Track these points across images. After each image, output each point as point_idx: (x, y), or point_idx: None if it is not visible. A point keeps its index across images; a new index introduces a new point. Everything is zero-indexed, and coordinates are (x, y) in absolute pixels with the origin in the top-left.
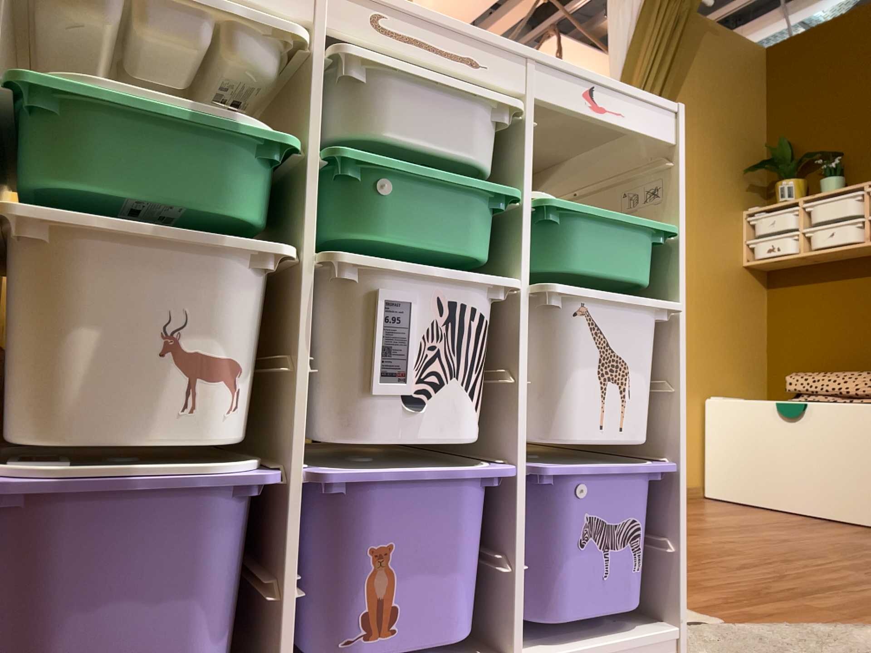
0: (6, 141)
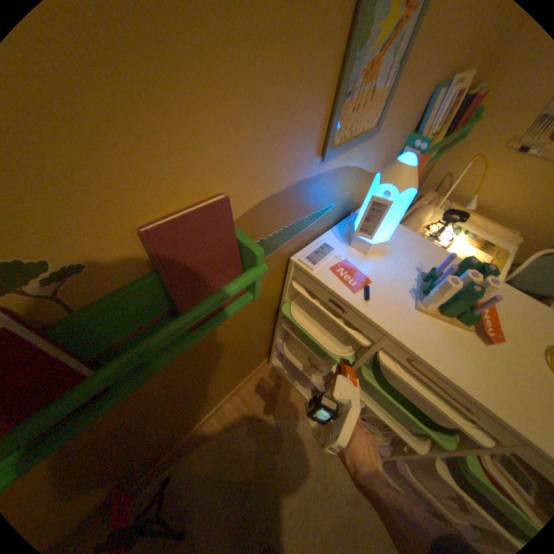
0: (287, 307)
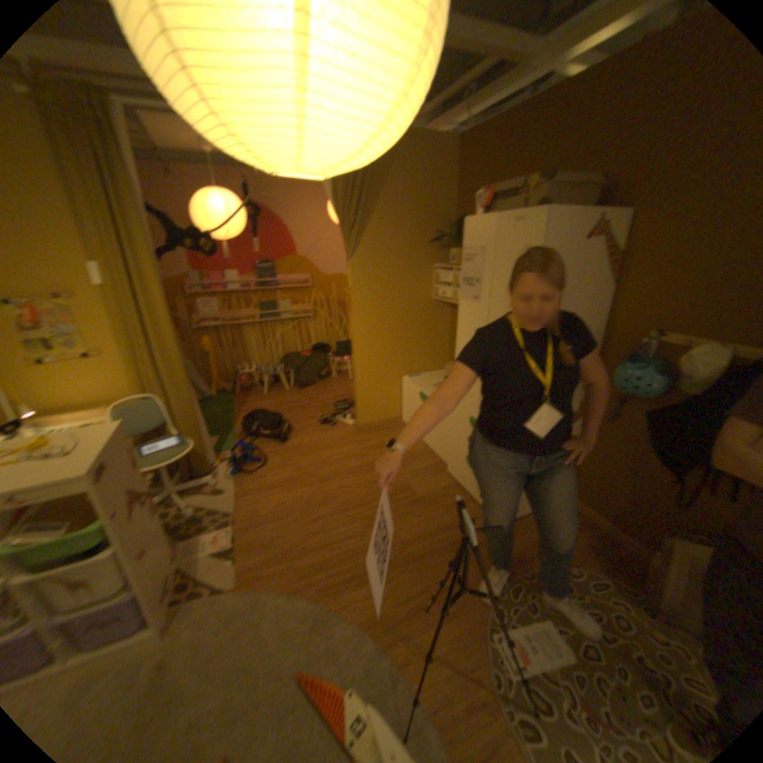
0: None
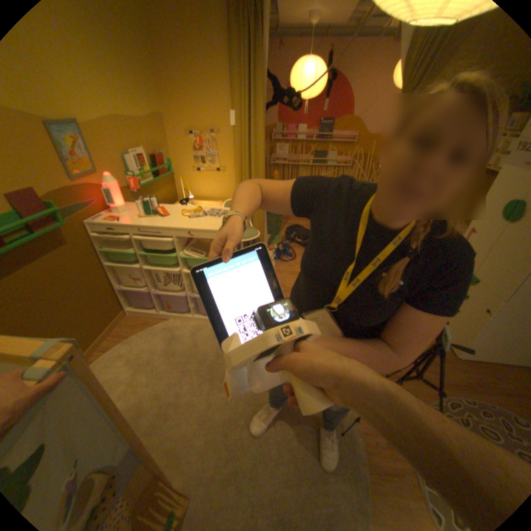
0: (102, 255)
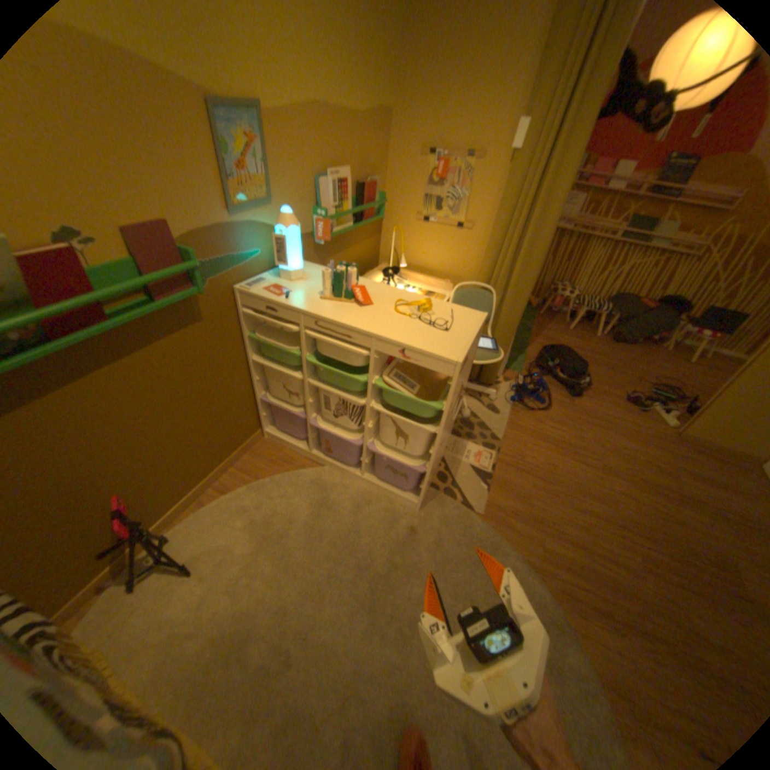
0: (250, 344)
